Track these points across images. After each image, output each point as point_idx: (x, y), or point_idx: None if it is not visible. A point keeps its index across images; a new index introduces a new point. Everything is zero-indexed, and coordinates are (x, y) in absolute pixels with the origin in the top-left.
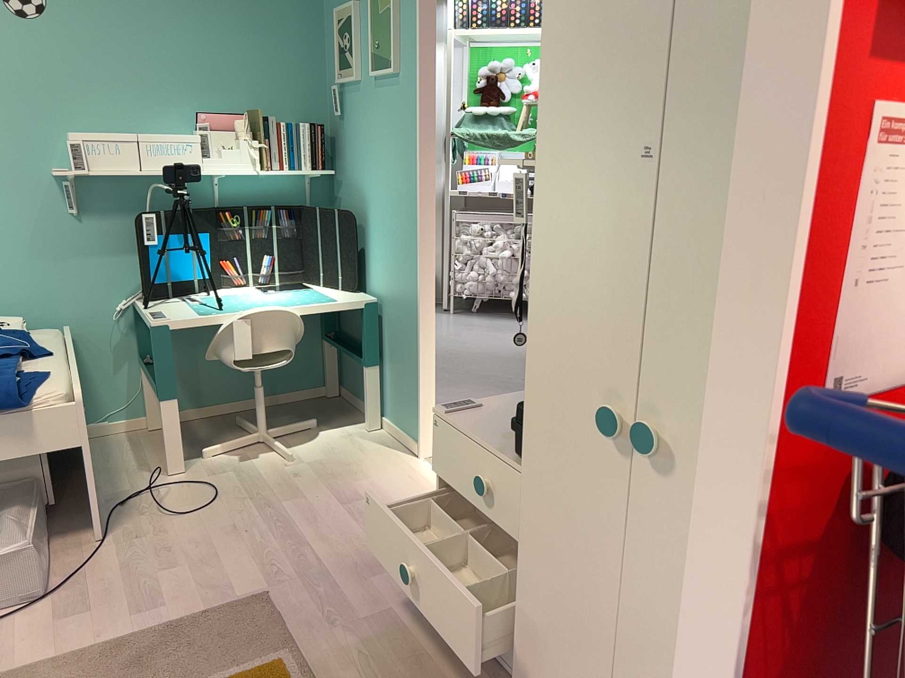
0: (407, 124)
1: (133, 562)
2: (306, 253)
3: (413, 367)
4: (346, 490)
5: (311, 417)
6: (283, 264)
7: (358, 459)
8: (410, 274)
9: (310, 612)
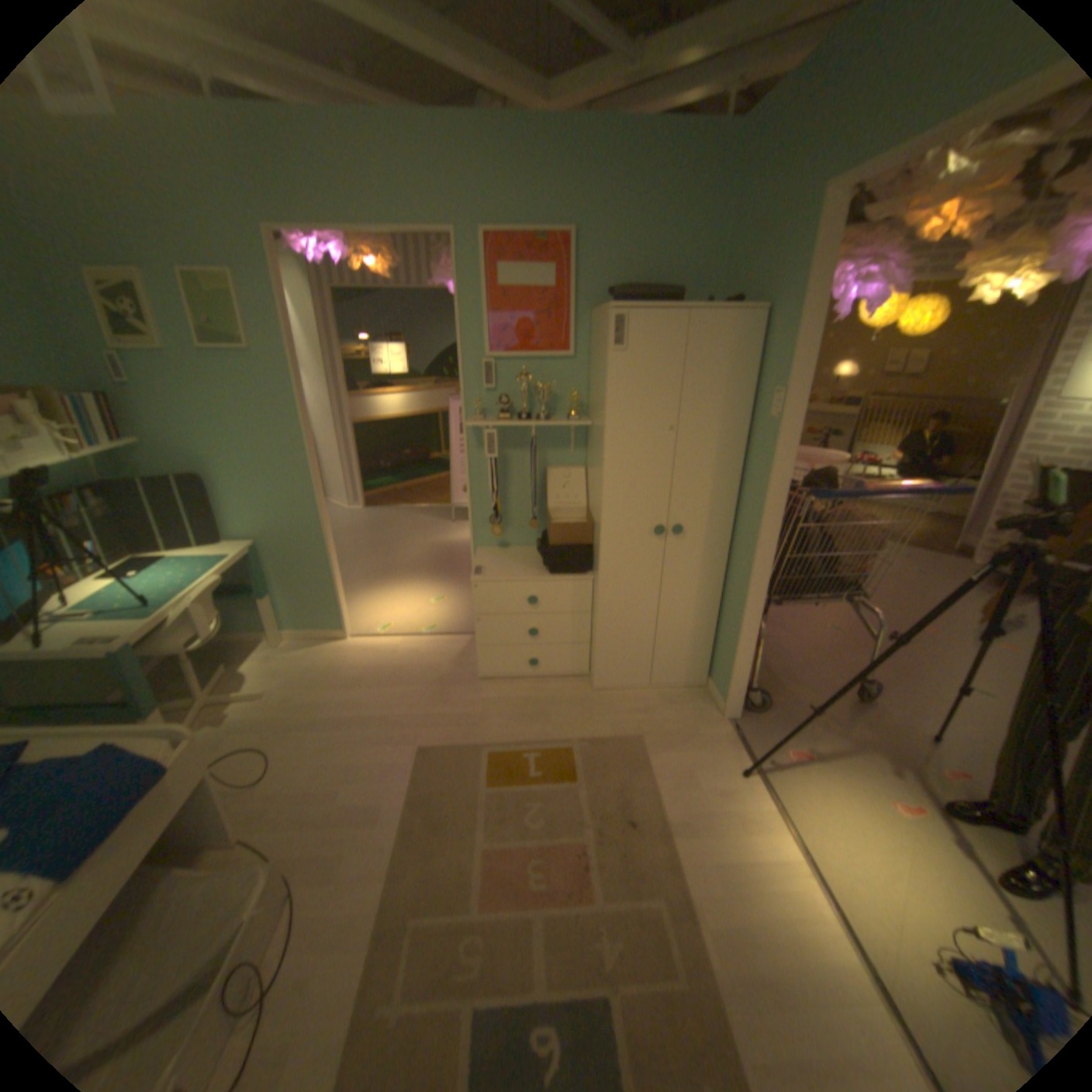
0: (274, 395)
1: (299, 823)
2: (127, 529)
3: (322, 580)
4: (341, 683)
5: (201, 671)
6: (105, 548)
7: (307, 666)
8: (302, 514)
9: (454, 733)
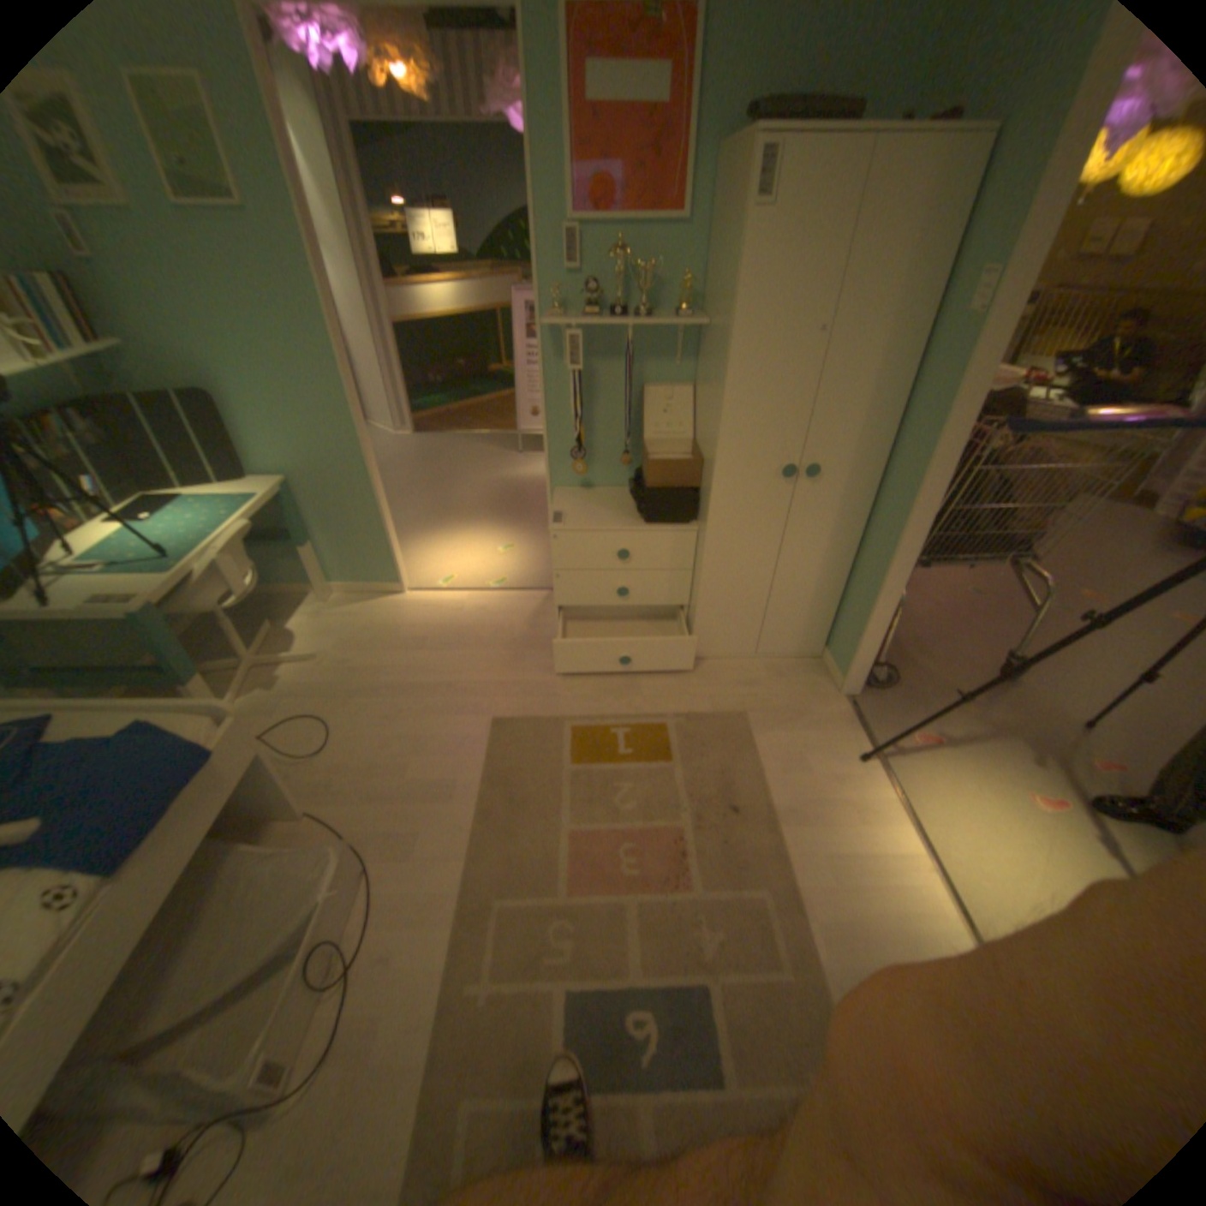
0: (288, 277)
1: (370, 794)
2: (133, 458)
3: (372, 524)
4: (404, 642)
5: (247, 624)
6: (110, 482)
7: (364, 621)
8: (341, 442)
9: (534, 702)
